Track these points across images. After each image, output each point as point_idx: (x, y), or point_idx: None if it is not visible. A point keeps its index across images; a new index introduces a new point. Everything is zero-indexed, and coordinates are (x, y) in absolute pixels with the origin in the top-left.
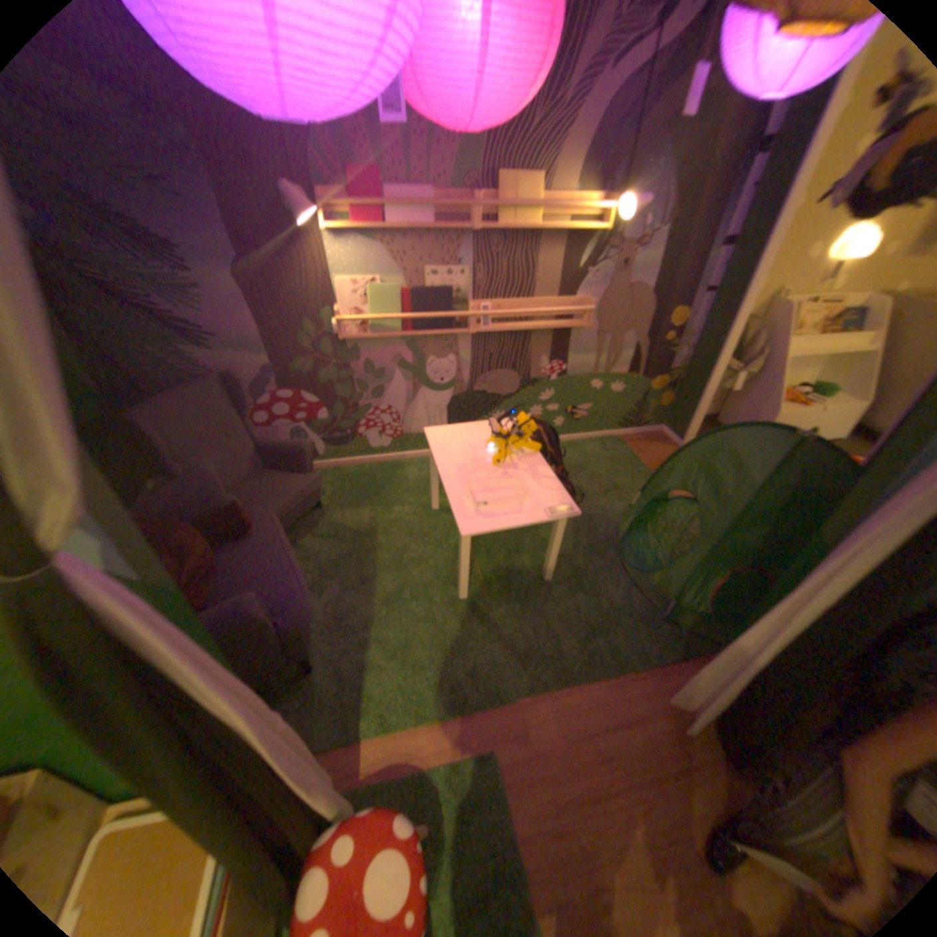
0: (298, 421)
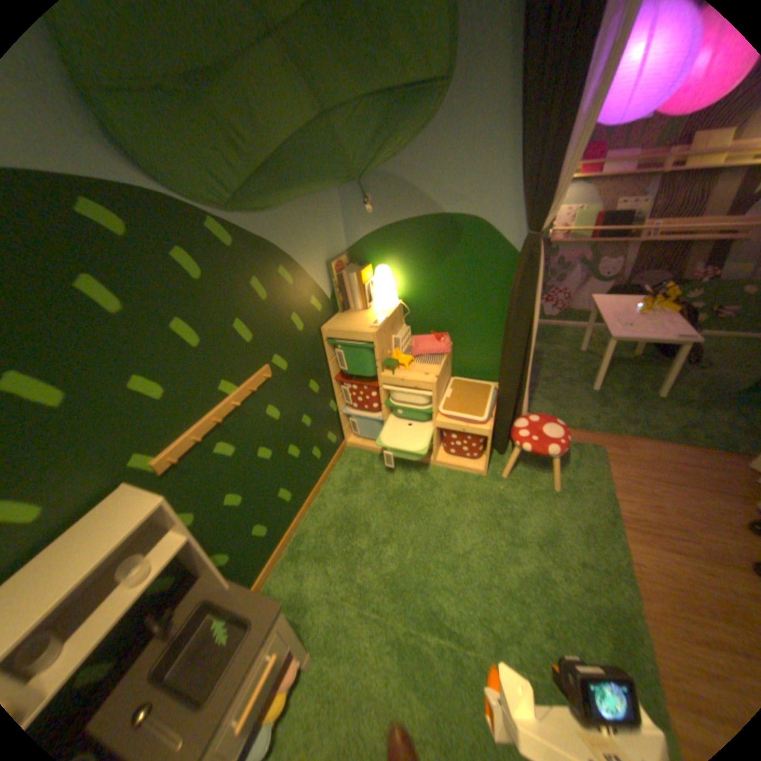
0: None
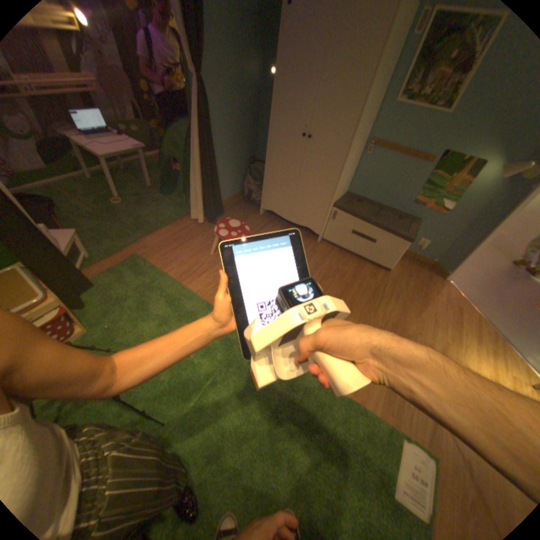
0: None
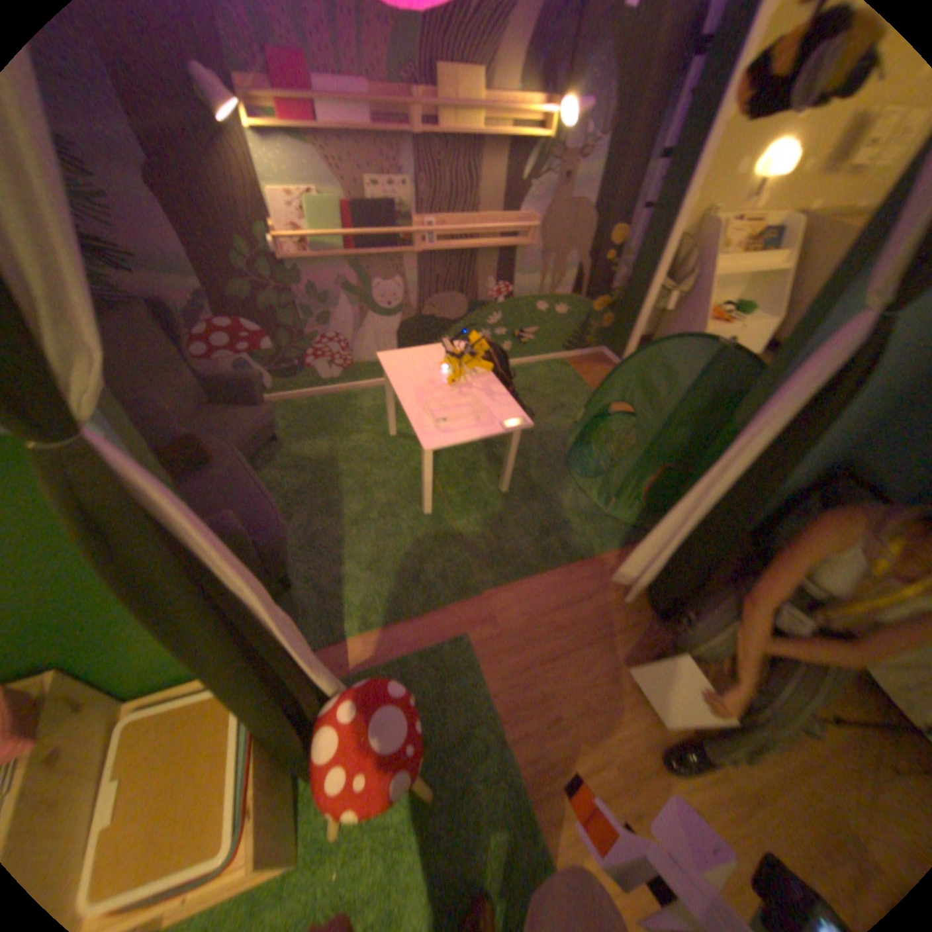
0: (240, 352)
